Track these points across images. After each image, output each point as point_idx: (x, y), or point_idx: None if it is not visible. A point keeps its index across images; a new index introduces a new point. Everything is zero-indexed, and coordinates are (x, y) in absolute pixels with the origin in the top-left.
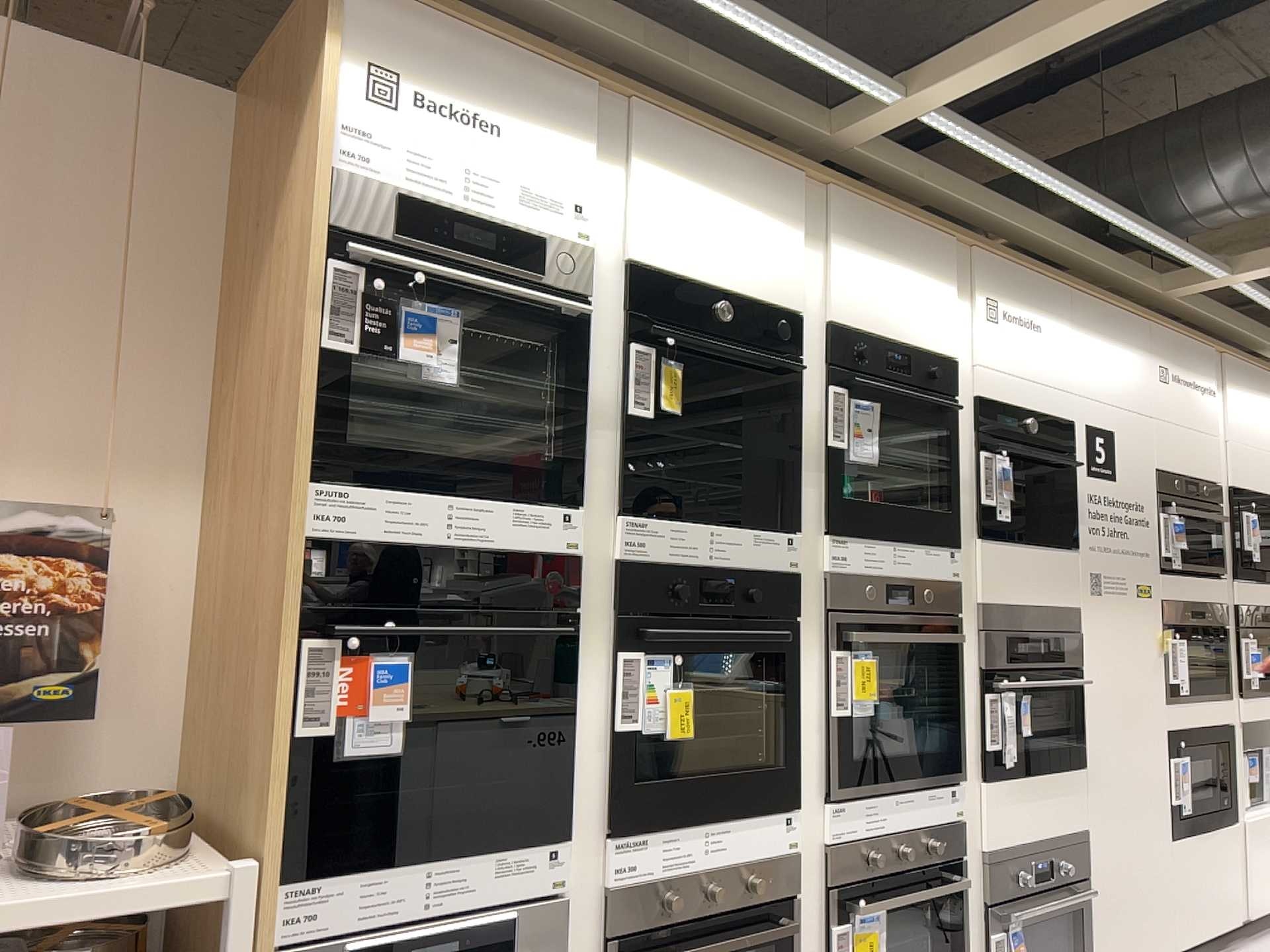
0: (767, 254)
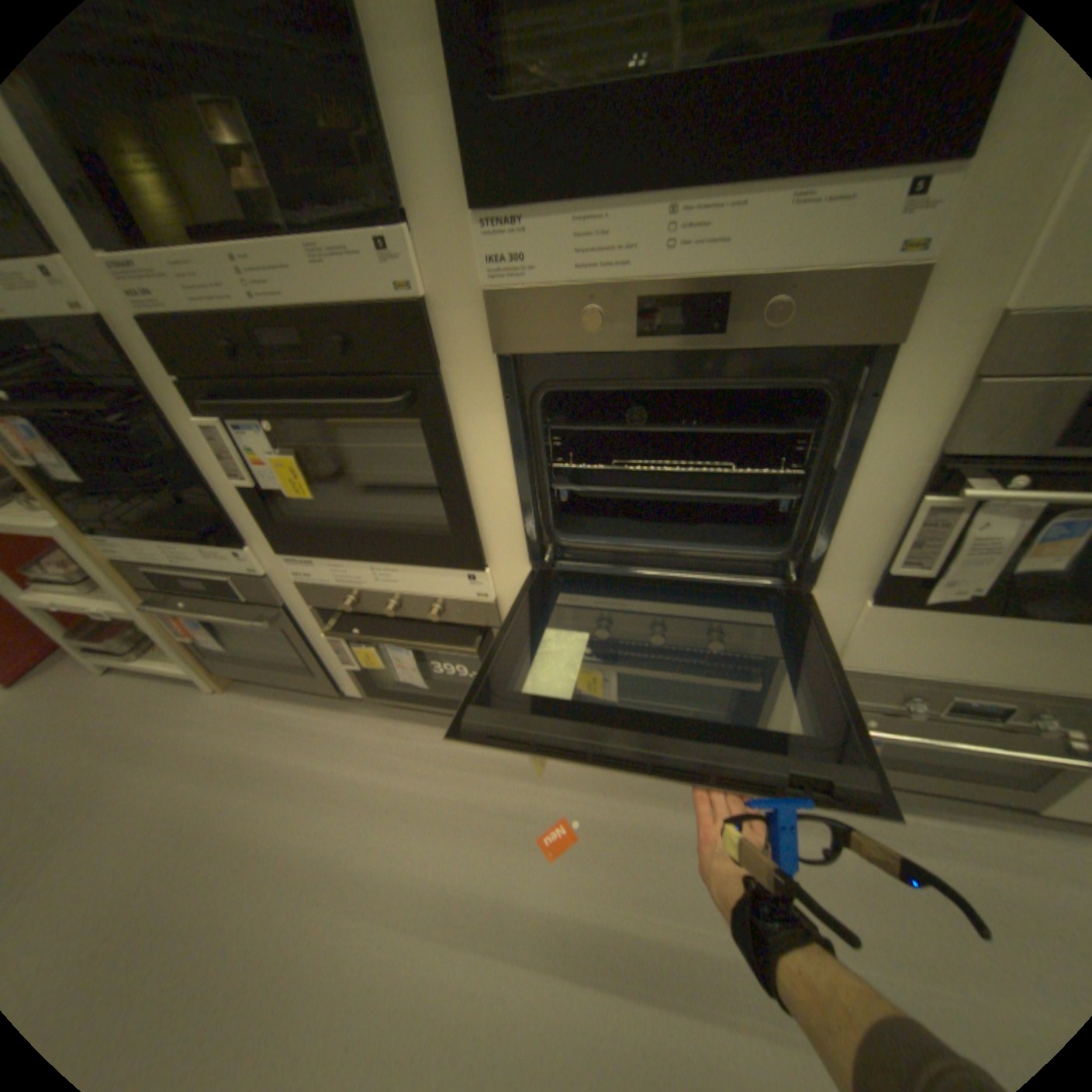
0: None
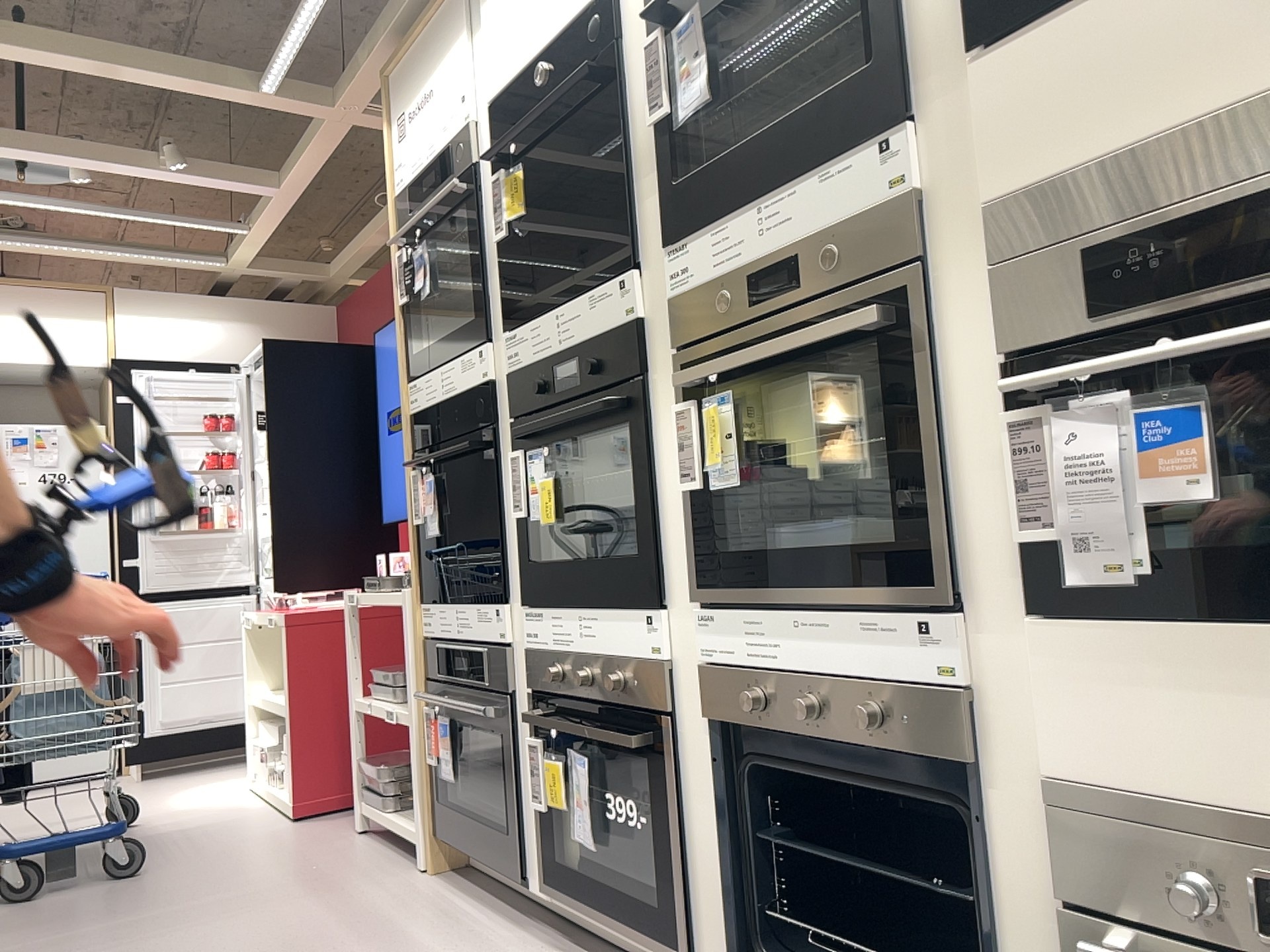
0: None
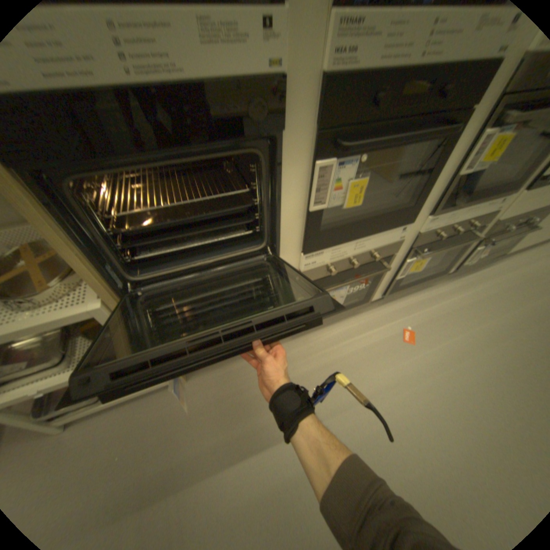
0: None
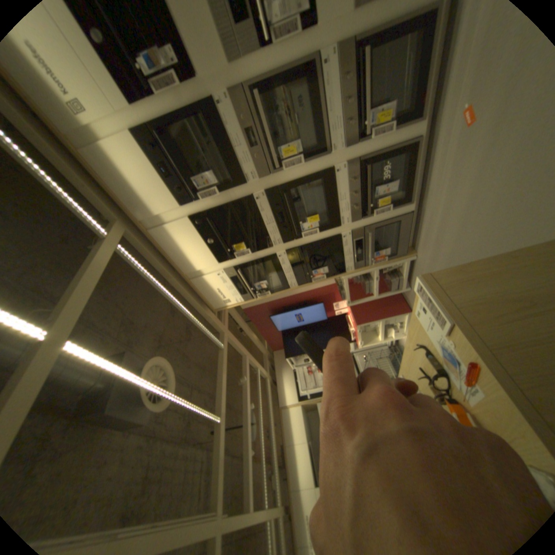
0: (179, 231)
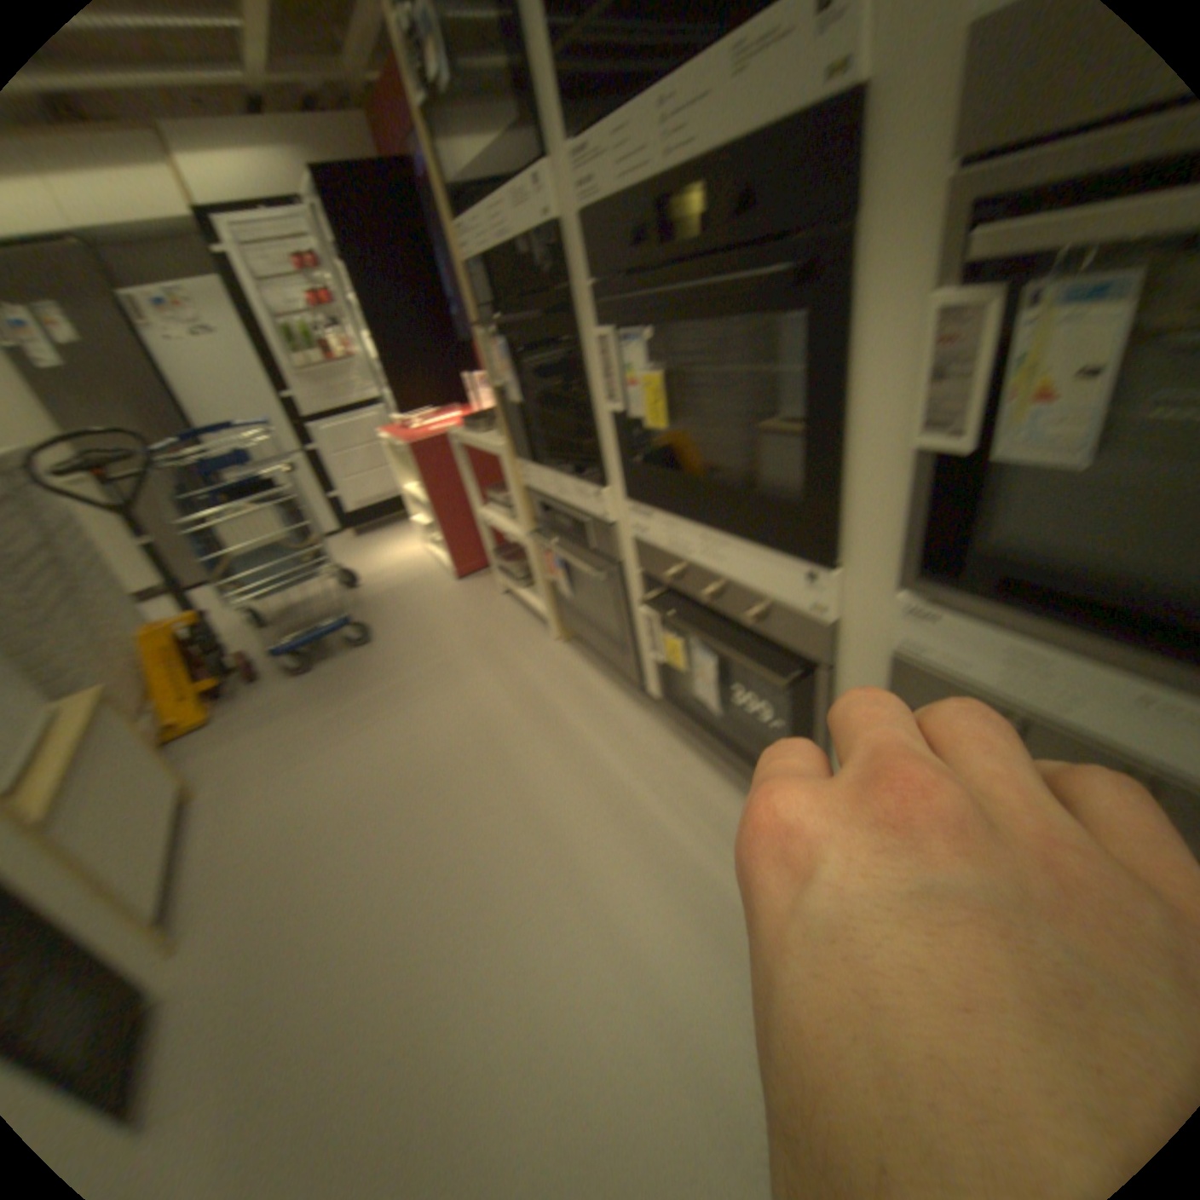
0: None
